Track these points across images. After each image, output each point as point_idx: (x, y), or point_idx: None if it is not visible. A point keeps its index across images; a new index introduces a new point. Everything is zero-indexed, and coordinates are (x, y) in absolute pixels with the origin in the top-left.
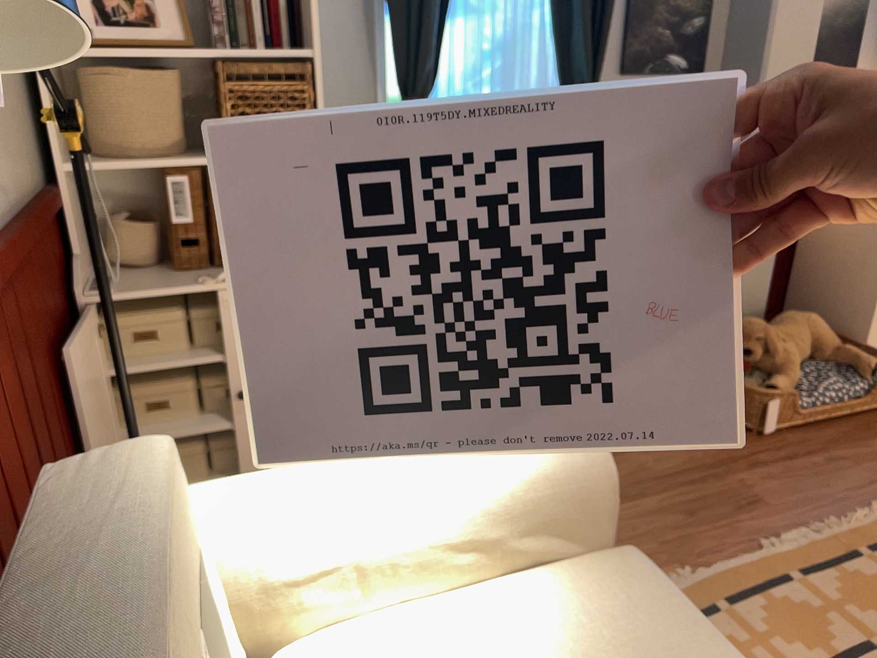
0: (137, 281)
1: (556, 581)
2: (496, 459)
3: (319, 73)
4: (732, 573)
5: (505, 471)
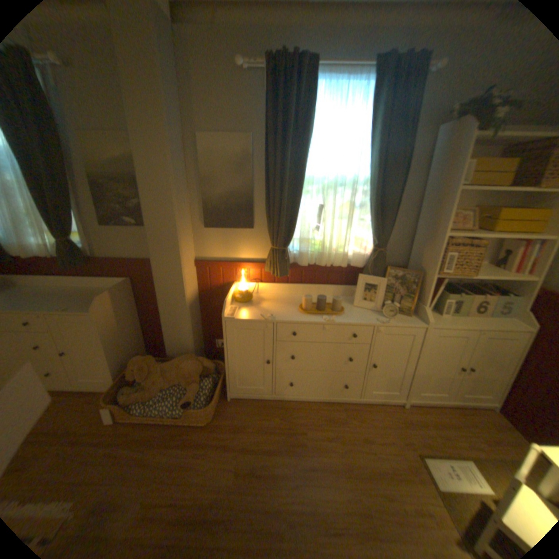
0: None
1: None
2: None
3: None
4: None
5: None
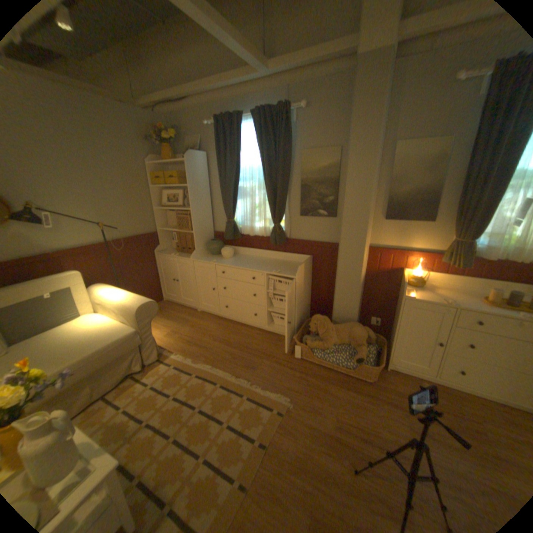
0: (168, 252)
1: (118, 326)
2: (126, 300)
3: (191, 214)
4: (209, 374)
5: (123, 302)
